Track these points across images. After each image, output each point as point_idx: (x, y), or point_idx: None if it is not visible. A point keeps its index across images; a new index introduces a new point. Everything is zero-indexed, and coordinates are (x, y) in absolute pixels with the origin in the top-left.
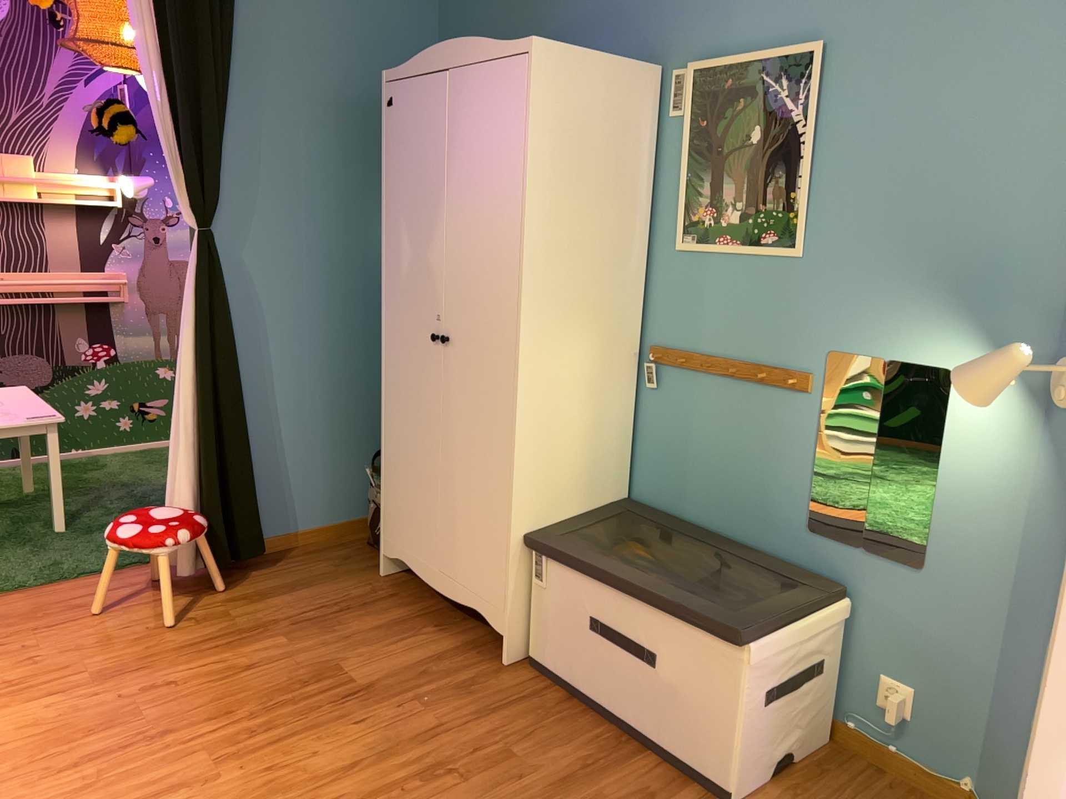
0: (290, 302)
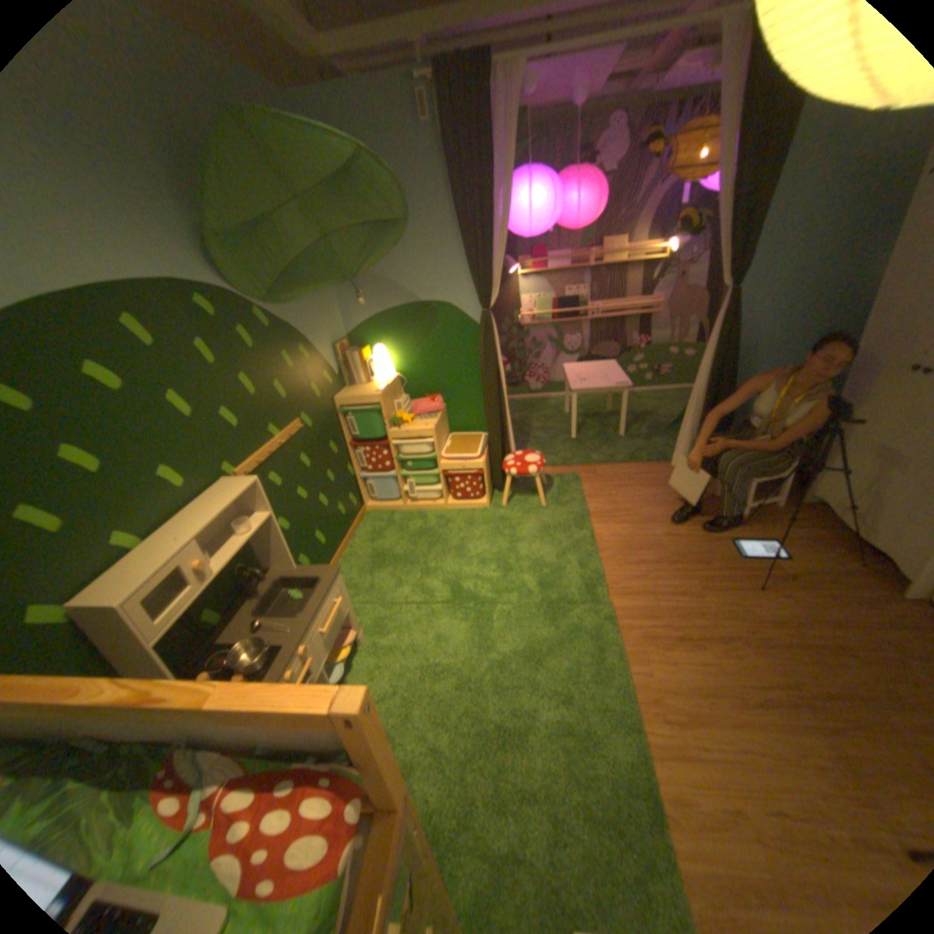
0: (777, 328)
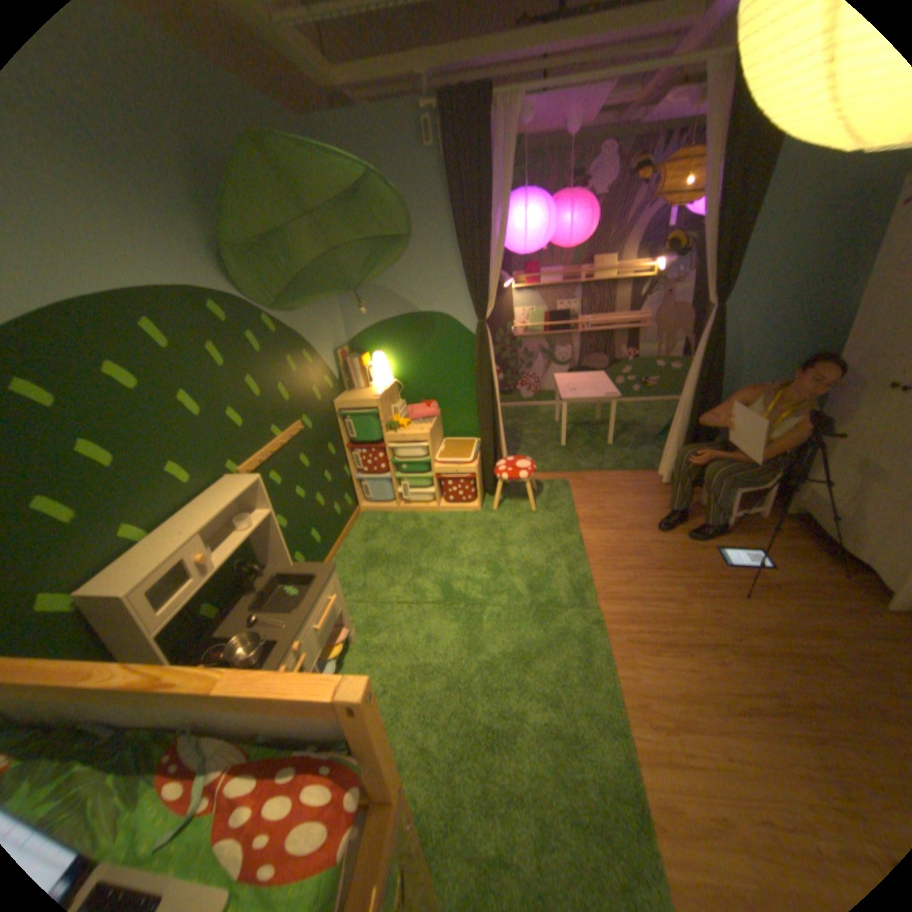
0: (761, 344)
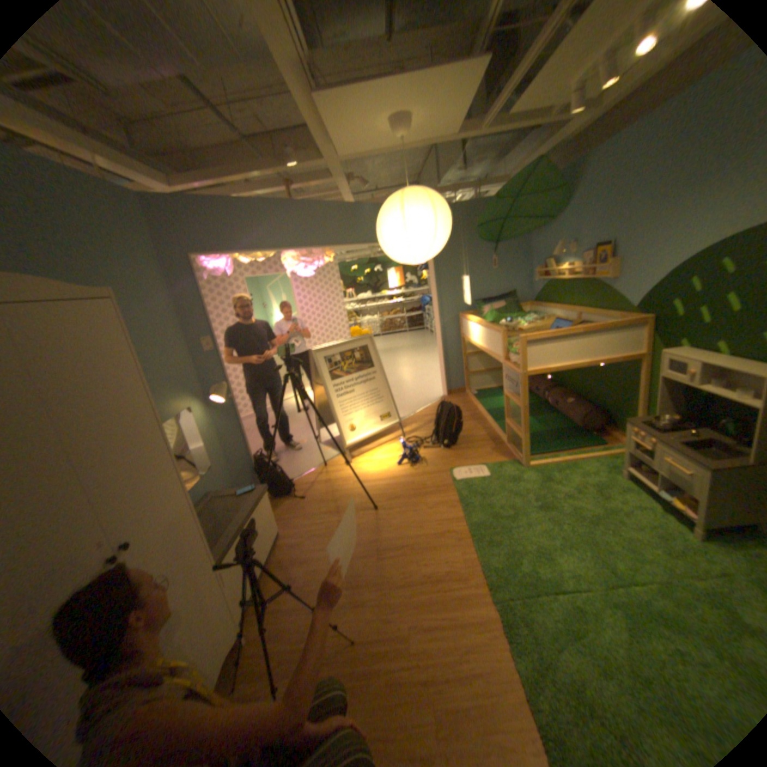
0: None
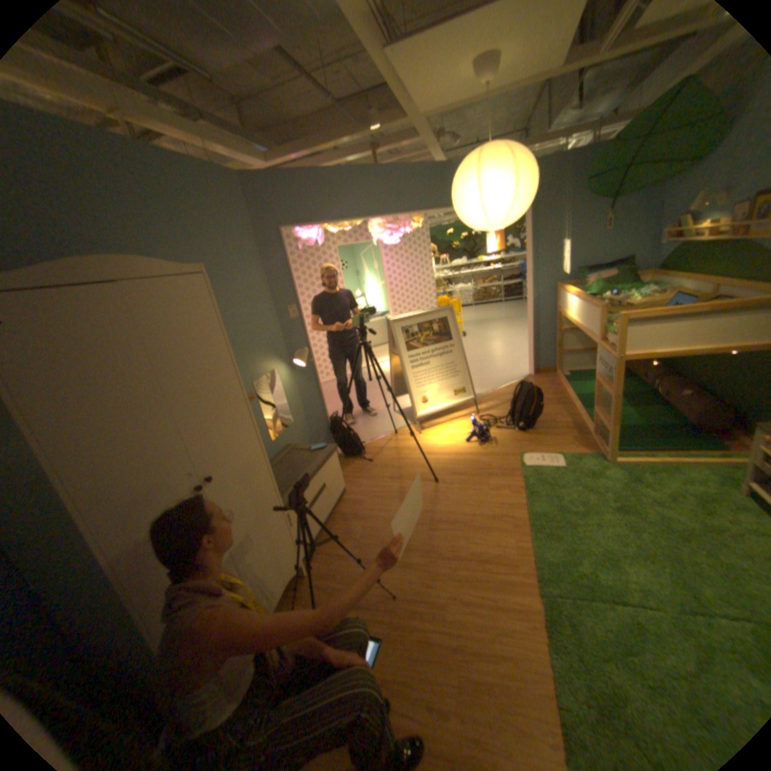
0: None
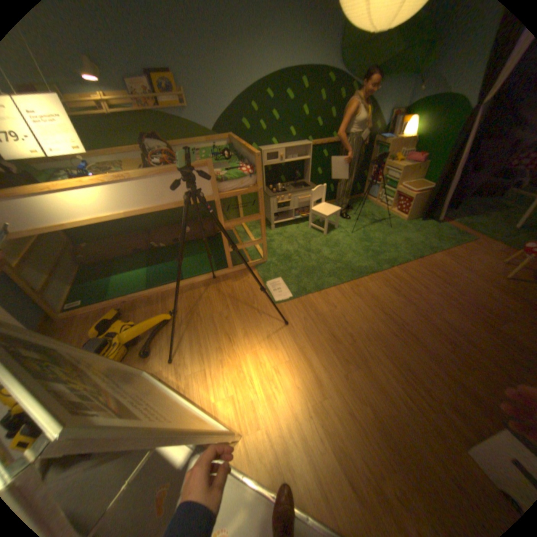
0: None
